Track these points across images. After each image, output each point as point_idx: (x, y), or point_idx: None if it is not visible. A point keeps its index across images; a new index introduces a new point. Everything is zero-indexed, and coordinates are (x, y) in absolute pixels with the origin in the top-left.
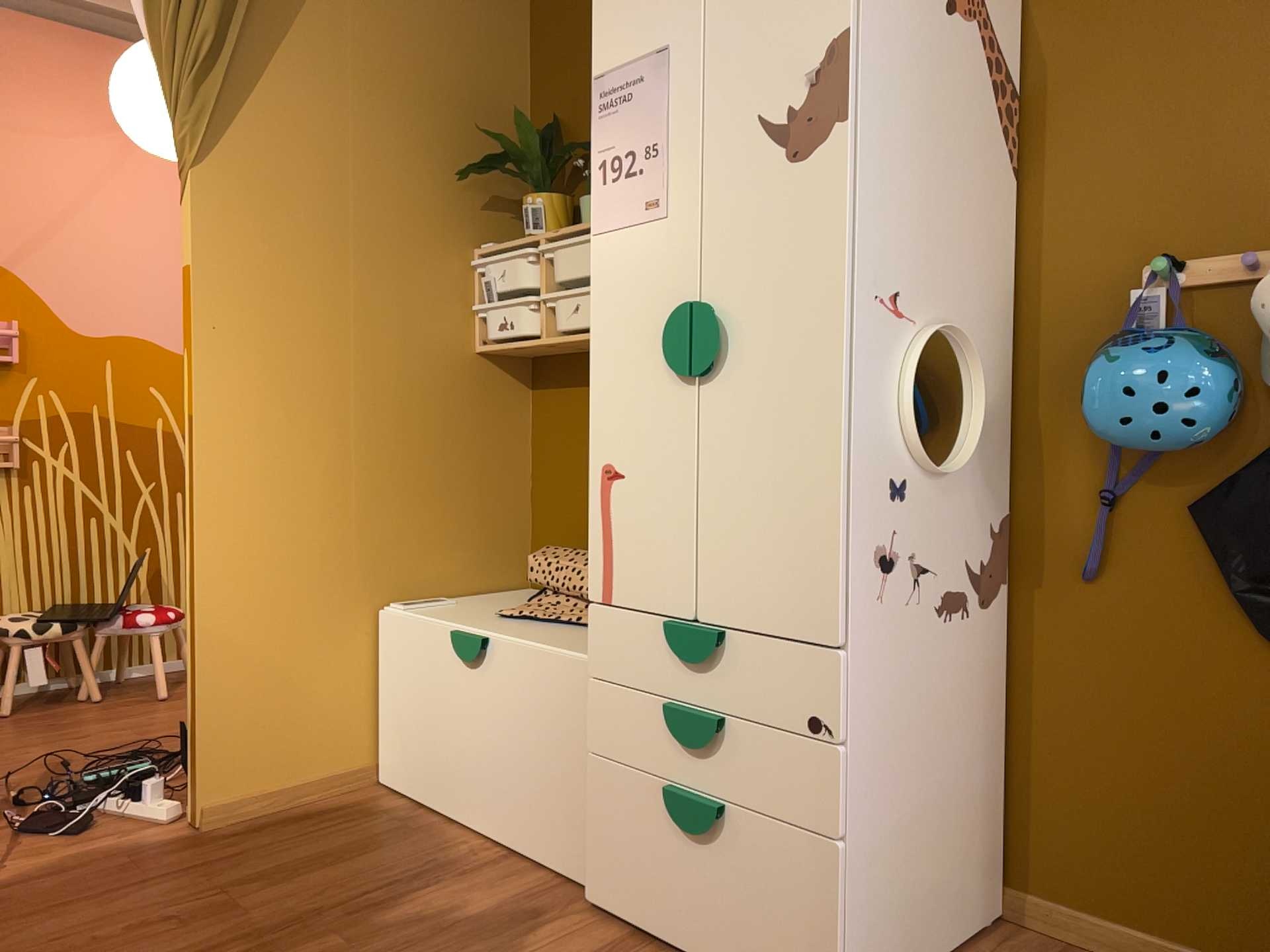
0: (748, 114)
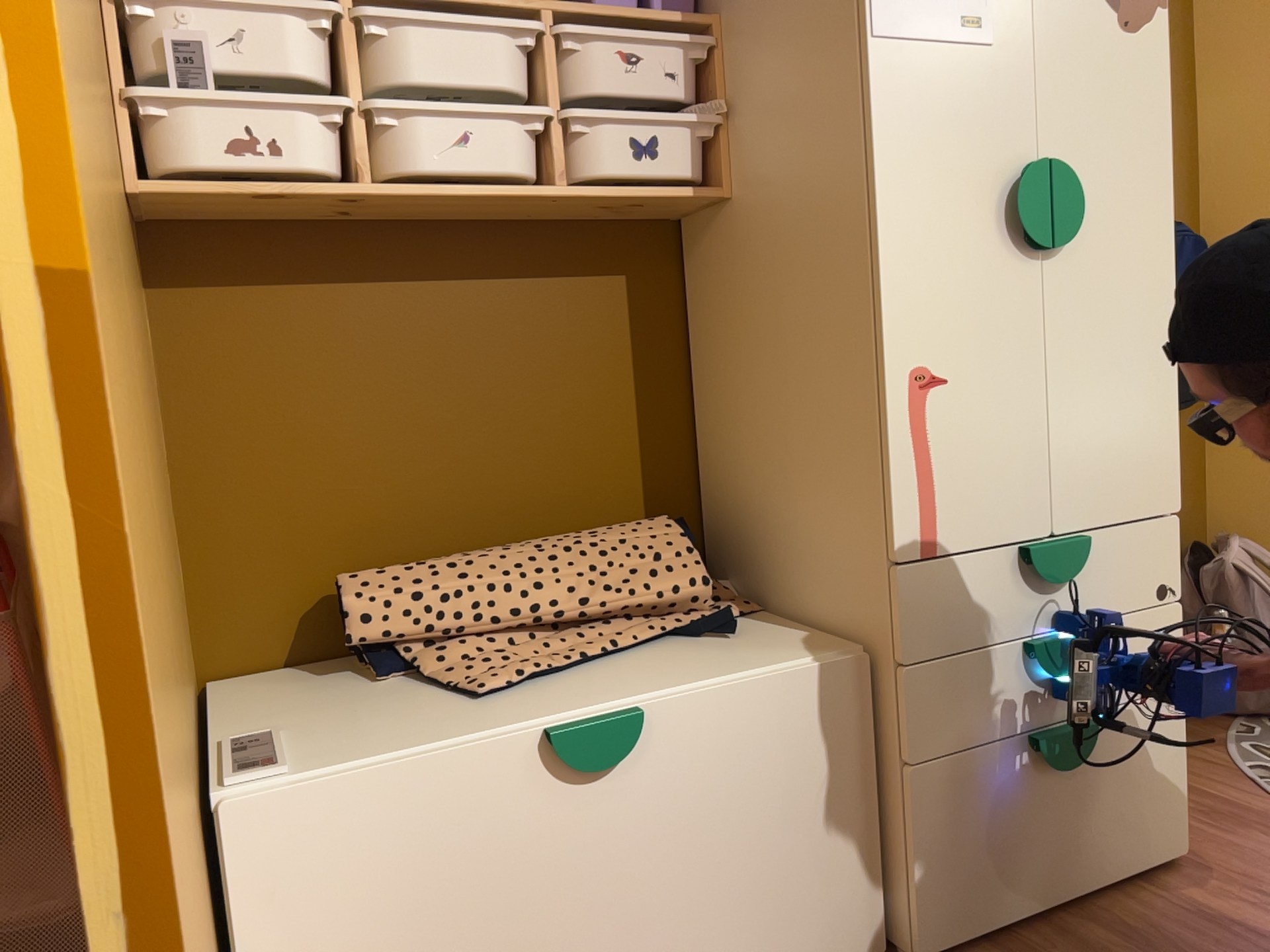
0: None
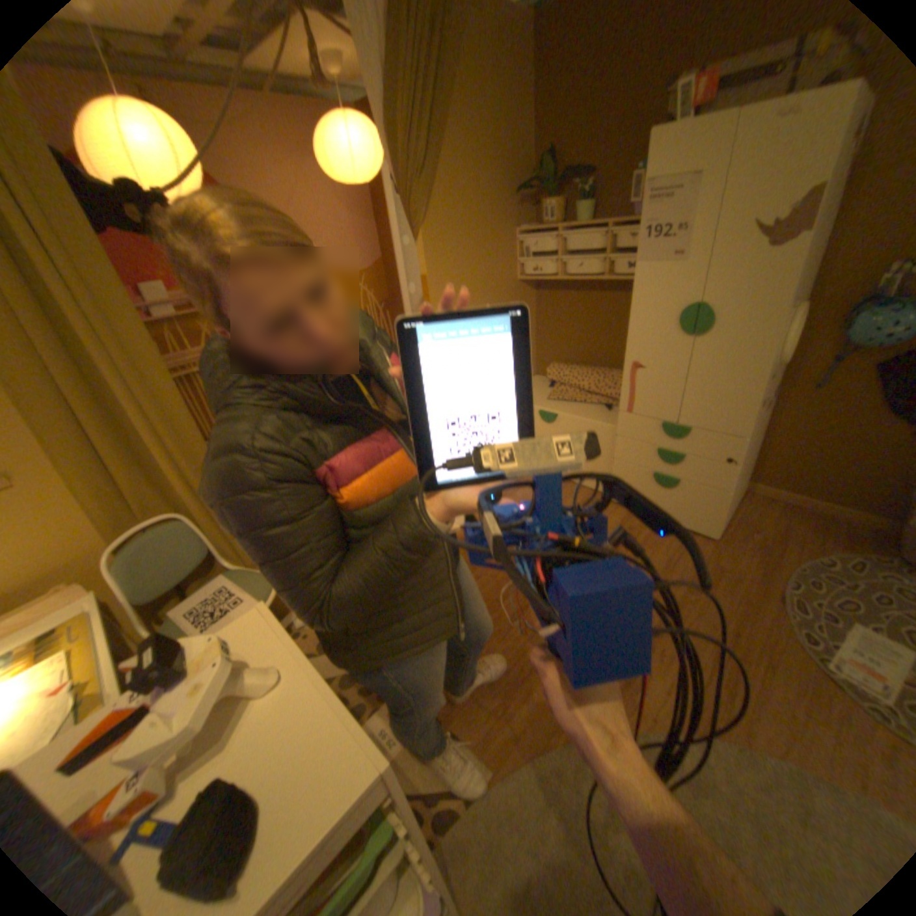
0: (747, 217)
